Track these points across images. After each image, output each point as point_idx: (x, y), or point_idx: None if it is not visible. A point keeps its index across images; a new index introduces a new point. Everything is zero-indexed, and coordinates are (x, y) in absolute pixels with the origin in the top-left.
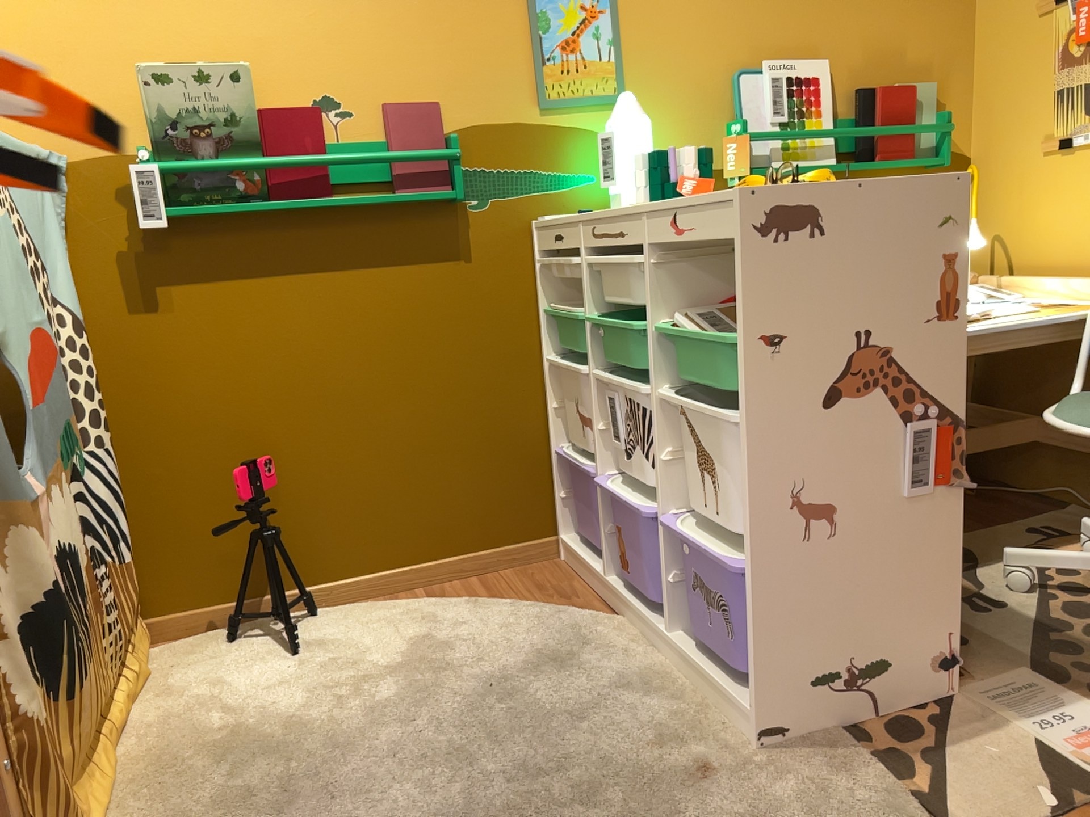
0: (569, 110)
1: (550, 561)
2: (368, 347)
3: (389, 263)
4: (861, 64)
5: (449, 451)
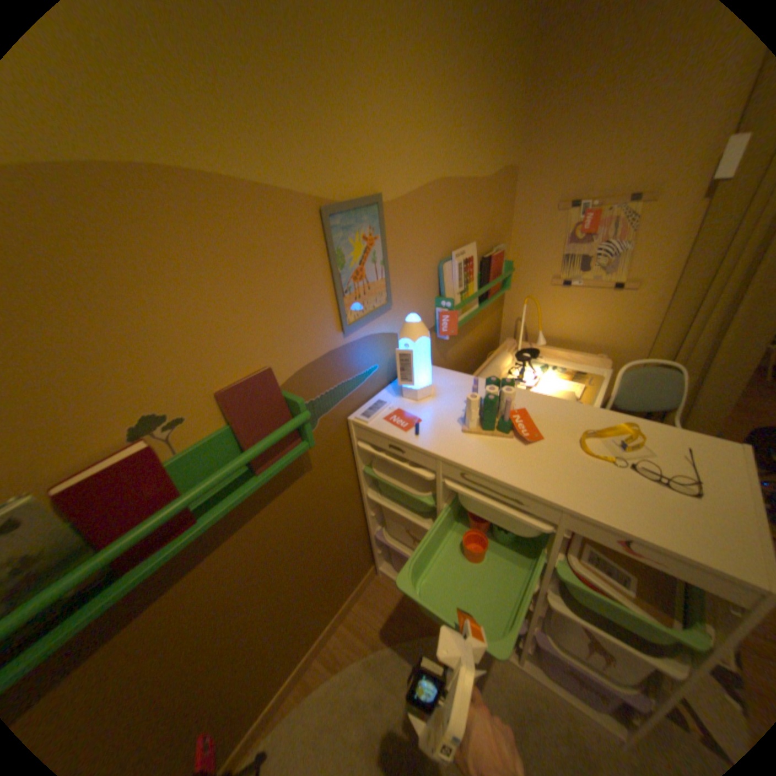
0: (362, 325)
1: (375, 582)
2: (253, 579)
3: (255, 515)
4: (483, 238)
5: (318, 582)
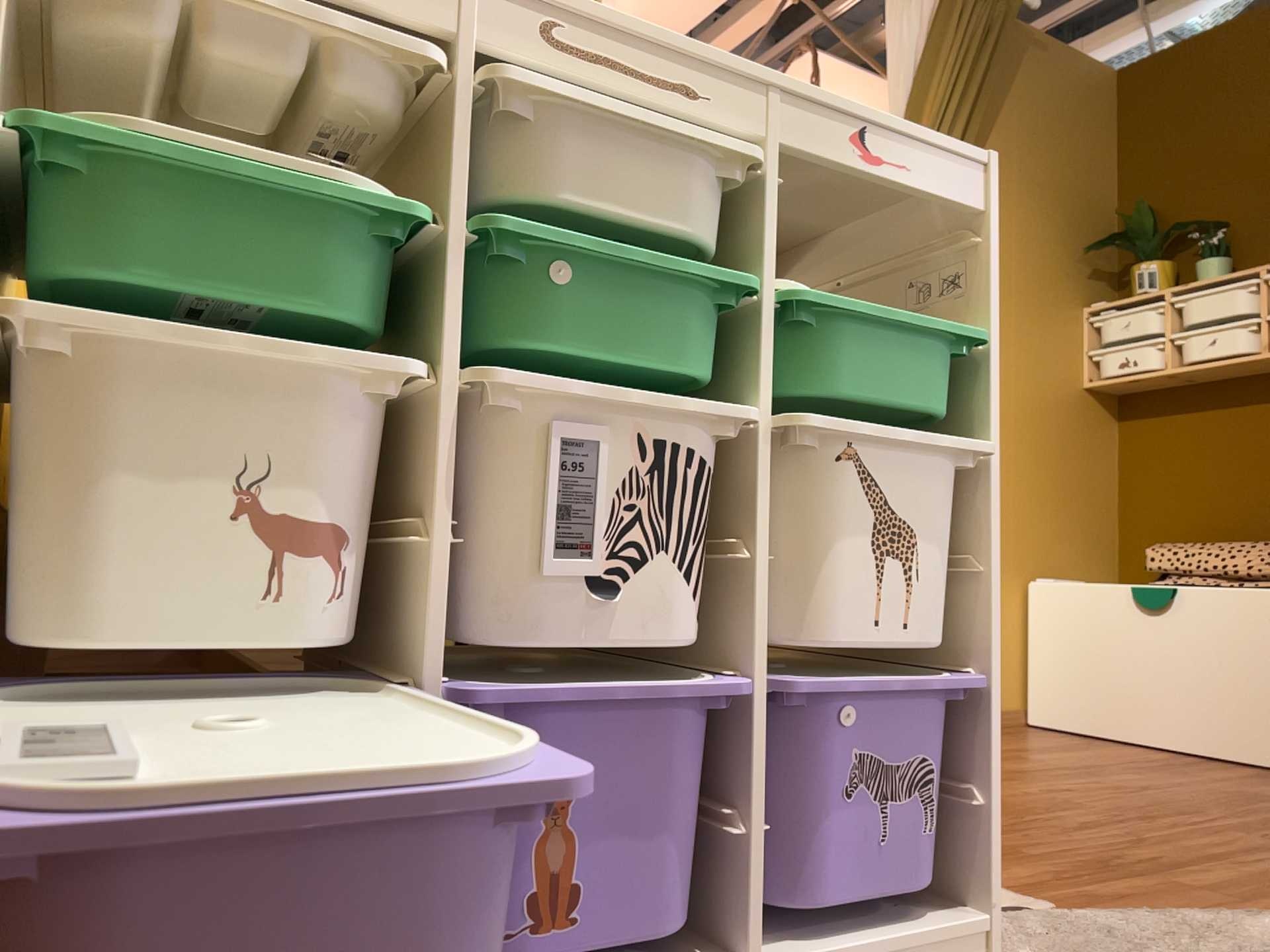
0: None
1: None
2: None
3: None
4: None
5: None
